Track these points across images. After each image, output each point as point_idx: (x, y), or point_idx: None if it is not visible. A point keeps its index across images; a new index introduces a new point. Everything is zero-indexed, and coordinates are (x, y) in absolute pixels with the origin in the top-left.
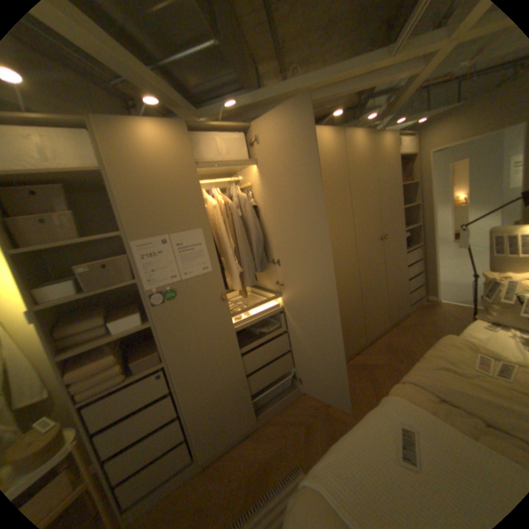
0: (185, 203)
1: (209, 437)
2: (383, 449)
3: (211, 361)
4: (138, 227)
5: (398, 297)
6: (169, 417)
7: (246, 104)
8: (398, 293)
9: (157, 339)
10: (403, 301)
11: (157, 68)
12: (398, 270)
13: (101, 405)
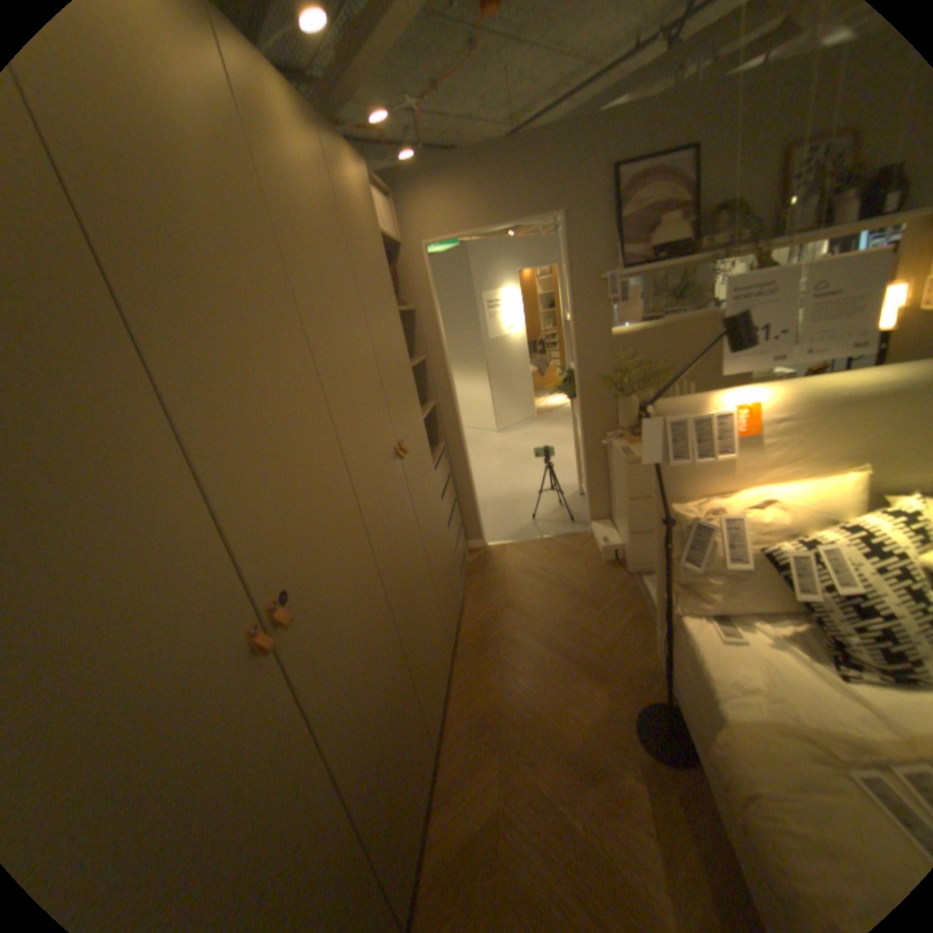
0: None
1: None
2: None
3: None
4: None
5: (446, 579)
6: None
7: None
8: (445, 571)
9: None
10: (453, 582)
11: None
12: (434, 518)
13: None
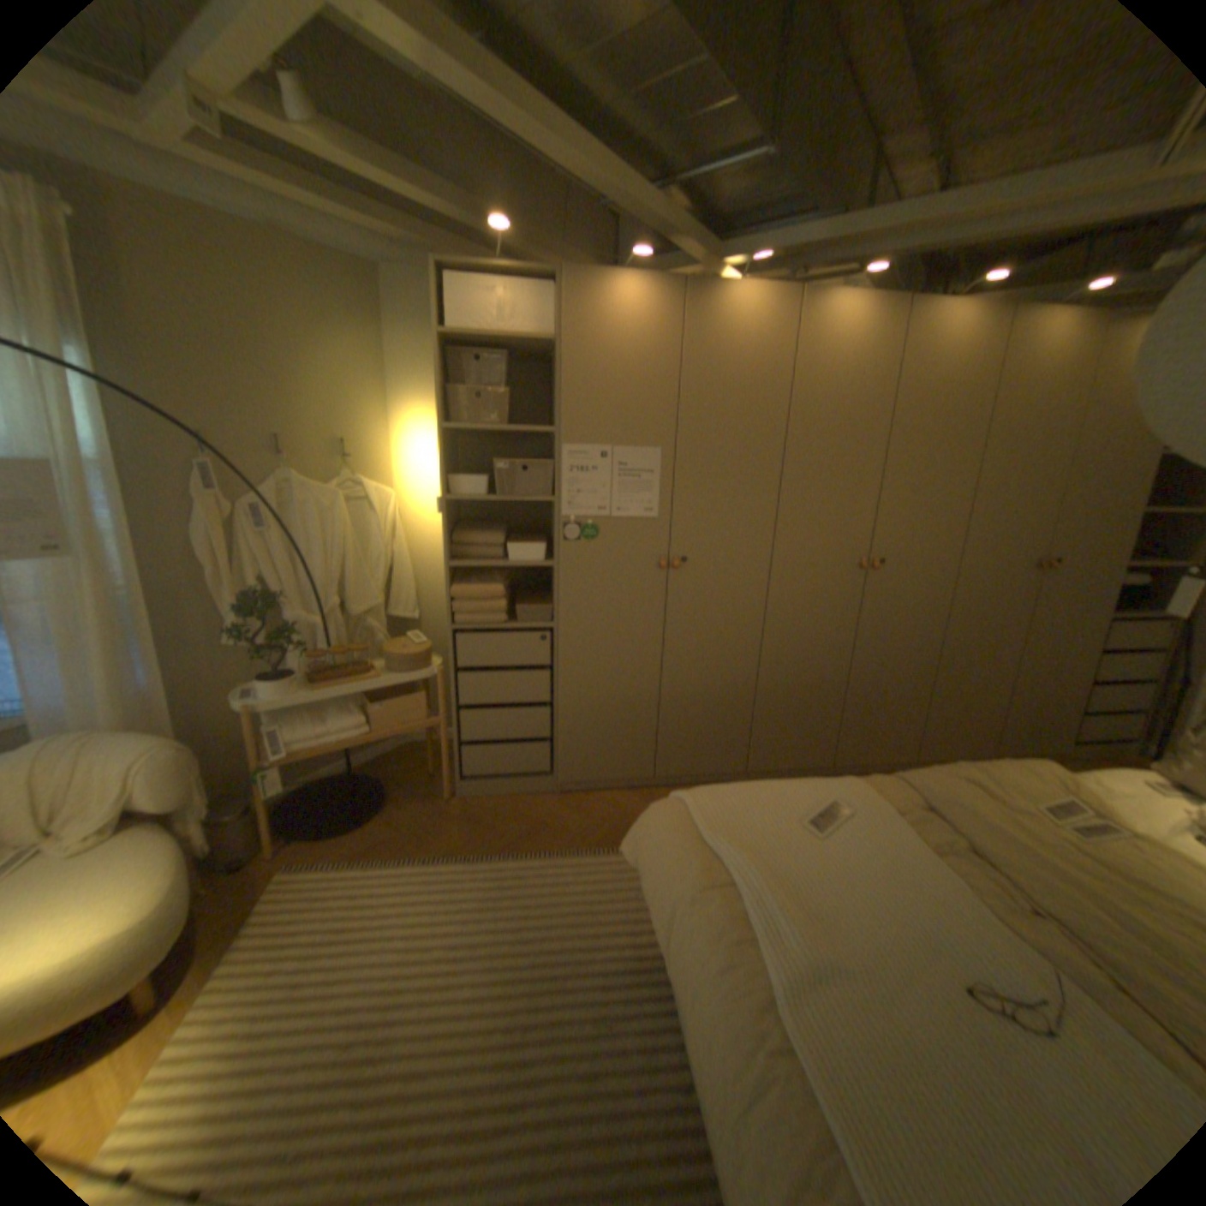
0: (646, 404)
1: (581, 754)
2: (789, 806)
3: (614, 650)
4: (575, 427)
5: (1043, 707)
6: (540, 697)
7: (809, 240)
8: (1046, 699)
9: (555, 588)
10: (1055, 723)
11: (670, 183)
12: (1067, 648)
13: (474, 641)
